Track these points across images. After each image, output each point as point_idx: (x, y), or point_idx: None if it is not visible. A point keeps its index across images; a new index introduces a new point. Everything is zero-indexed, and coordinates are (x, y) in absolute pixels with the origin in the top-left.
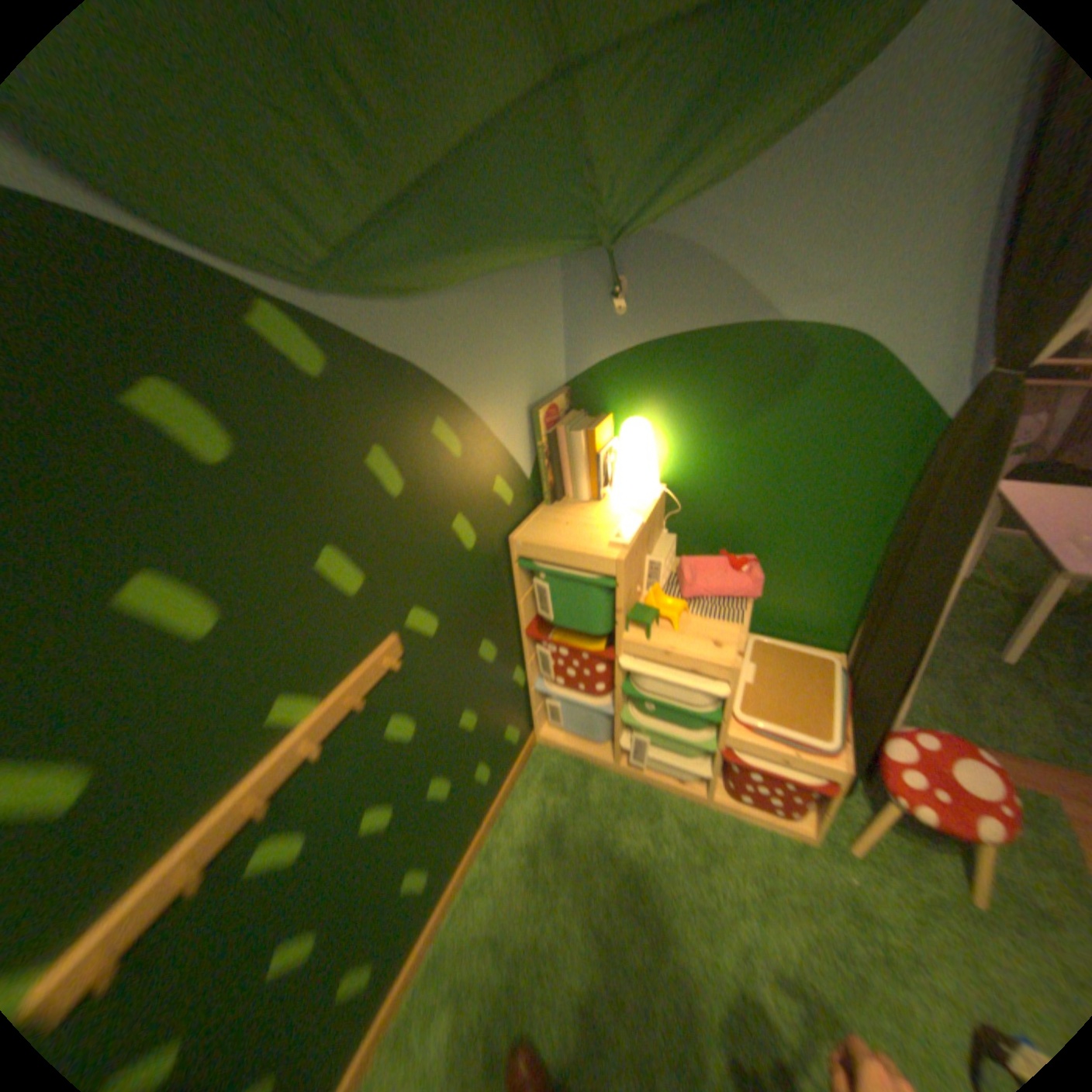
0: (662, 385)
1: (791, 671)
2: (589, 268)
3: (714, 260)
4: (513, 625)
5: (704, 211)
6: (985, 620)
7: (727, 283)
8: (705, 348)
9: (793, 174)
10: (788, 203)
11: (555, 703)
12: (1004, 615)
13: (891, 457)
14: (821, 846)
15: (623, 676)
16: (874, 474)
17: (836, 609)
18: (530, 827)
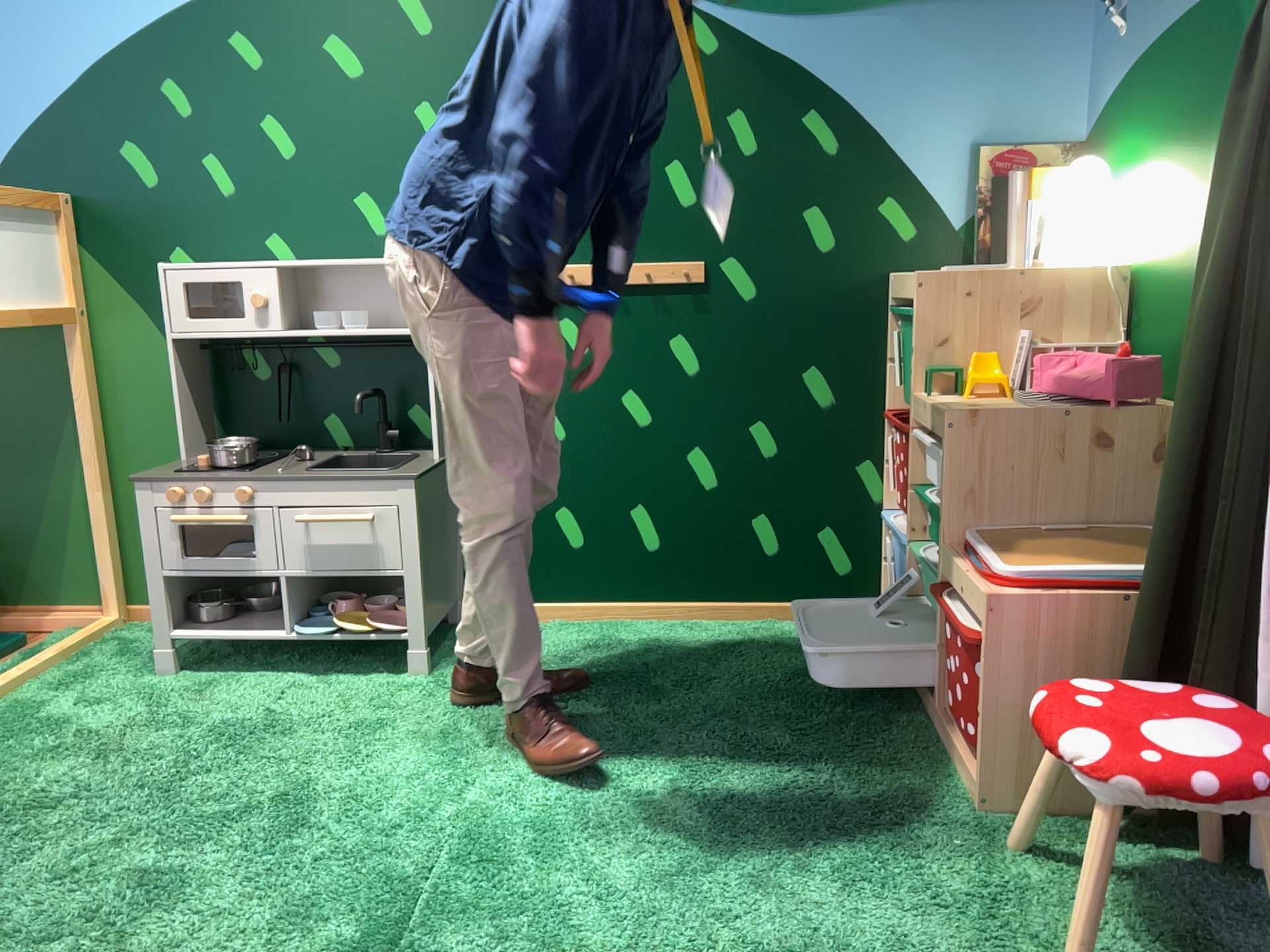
0: (1139, 117)
1: (1122, 549)
2: None
3: None
4: (872, 394)
5: None
6: None
7: None
8: (1169, 53)
9: None
10: None
11: (890, 539)
12: None
13: None
14: (988, 818)
15: (924, 479)
16: None
17: None
18: (774, 638)
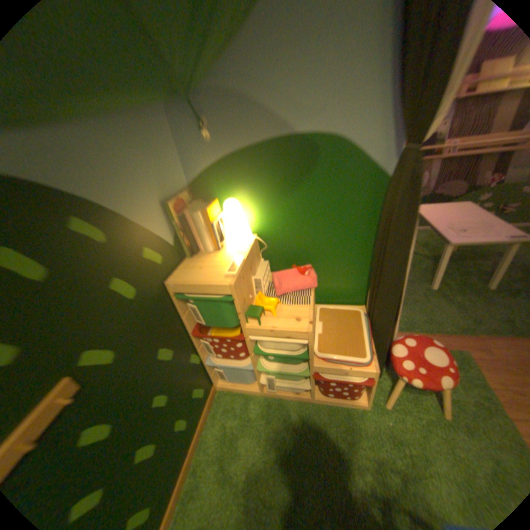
0: (241, 179)
1: (340, 321)
2: (183, 114)
3: (252, 102)
4: (183, 333)
5: (239, 72)
6: (421, 271)
7: (262, 115)
8: (259, 154)
9: (283, 45)
10: (285, 63)
11: (220, 368)
12: (428, 267)
13: (366, 201)
14: (371, 409)
15: (253, 347)
16: (360, 211)
17: (356, 284)
18: (218, 445)
